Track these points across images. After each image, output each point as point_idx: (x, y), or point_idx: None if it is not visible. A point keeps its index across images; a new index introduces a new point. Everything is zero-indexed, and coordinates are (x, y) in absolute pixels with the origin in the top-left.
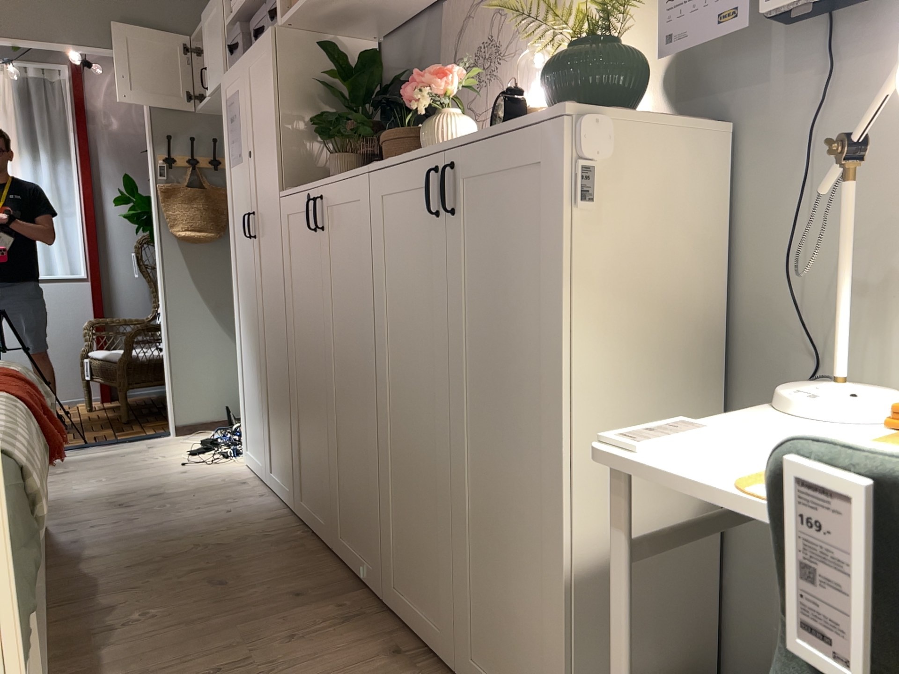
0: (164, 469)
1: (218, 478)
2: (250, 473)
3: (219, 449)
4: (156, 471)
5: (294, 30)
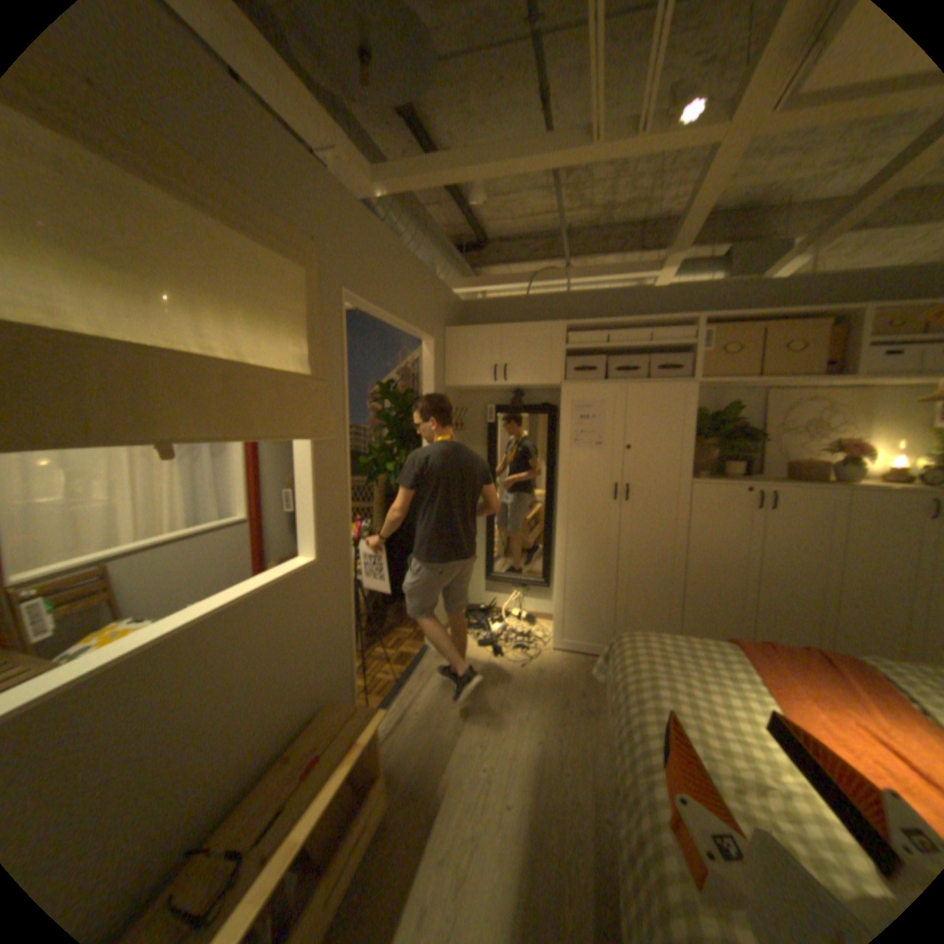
0: (520, 677)
1: (570, 668)
2: (576, 656)
3: (501, 648)
4: (524, 681)
5: (695, 386)
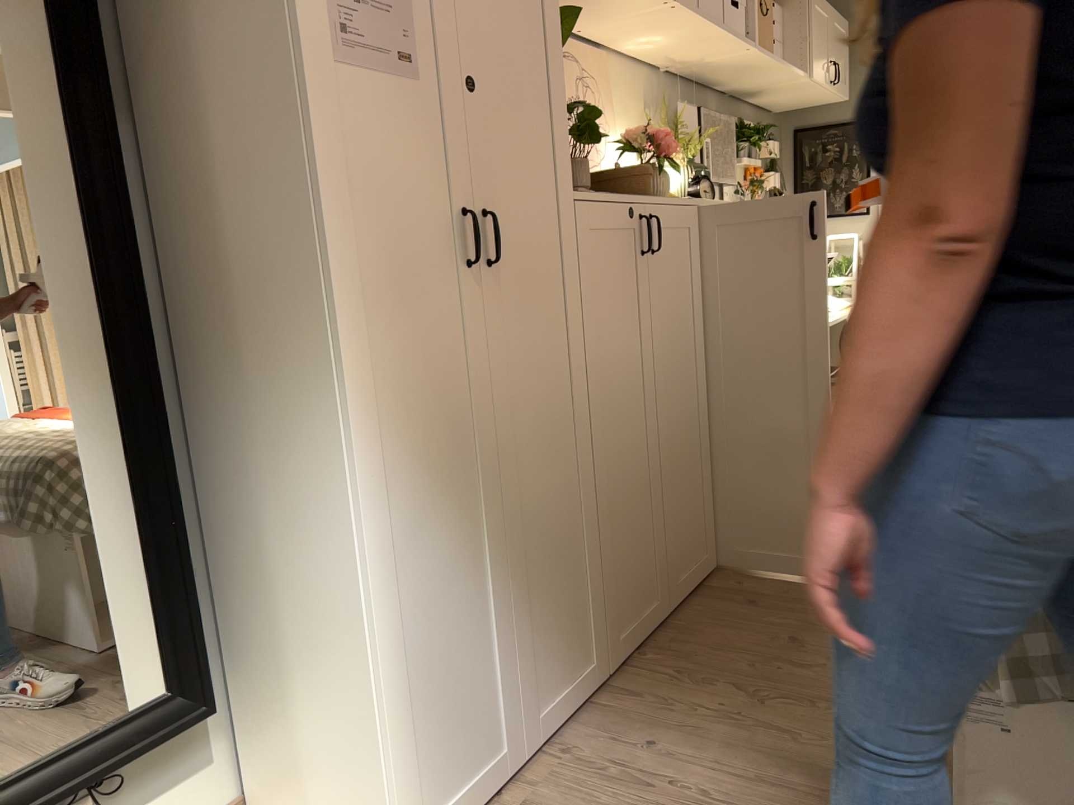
0: None
1: None
2: None
3: None
4: None
5: None
